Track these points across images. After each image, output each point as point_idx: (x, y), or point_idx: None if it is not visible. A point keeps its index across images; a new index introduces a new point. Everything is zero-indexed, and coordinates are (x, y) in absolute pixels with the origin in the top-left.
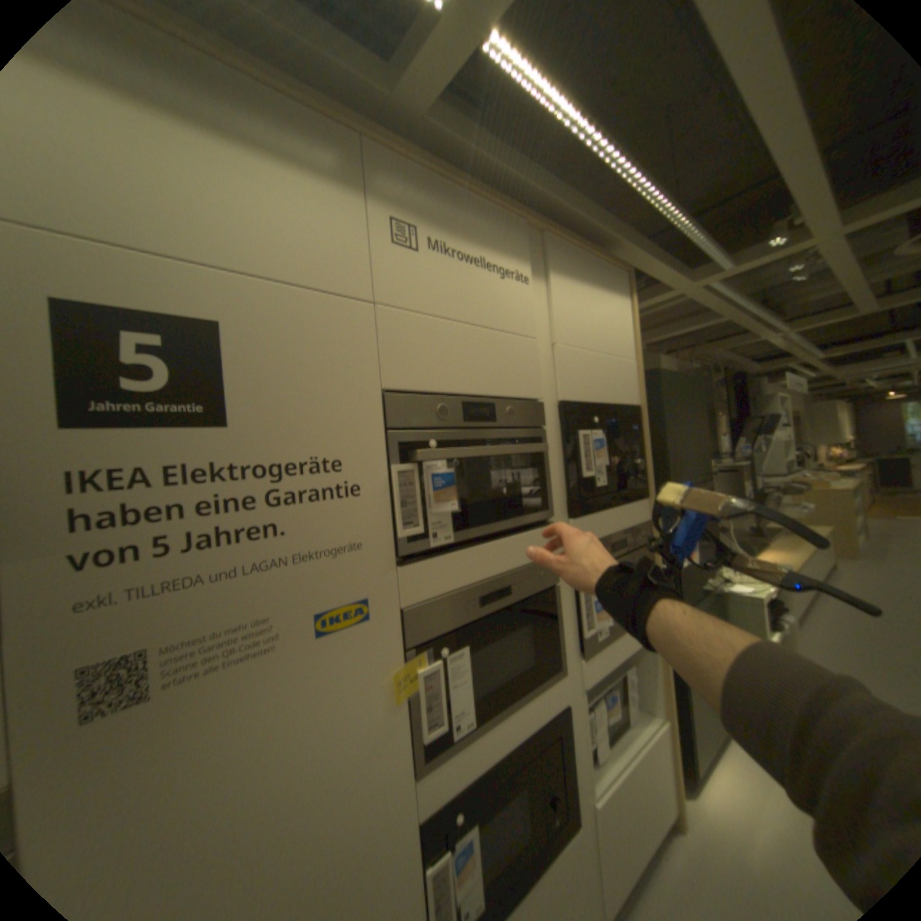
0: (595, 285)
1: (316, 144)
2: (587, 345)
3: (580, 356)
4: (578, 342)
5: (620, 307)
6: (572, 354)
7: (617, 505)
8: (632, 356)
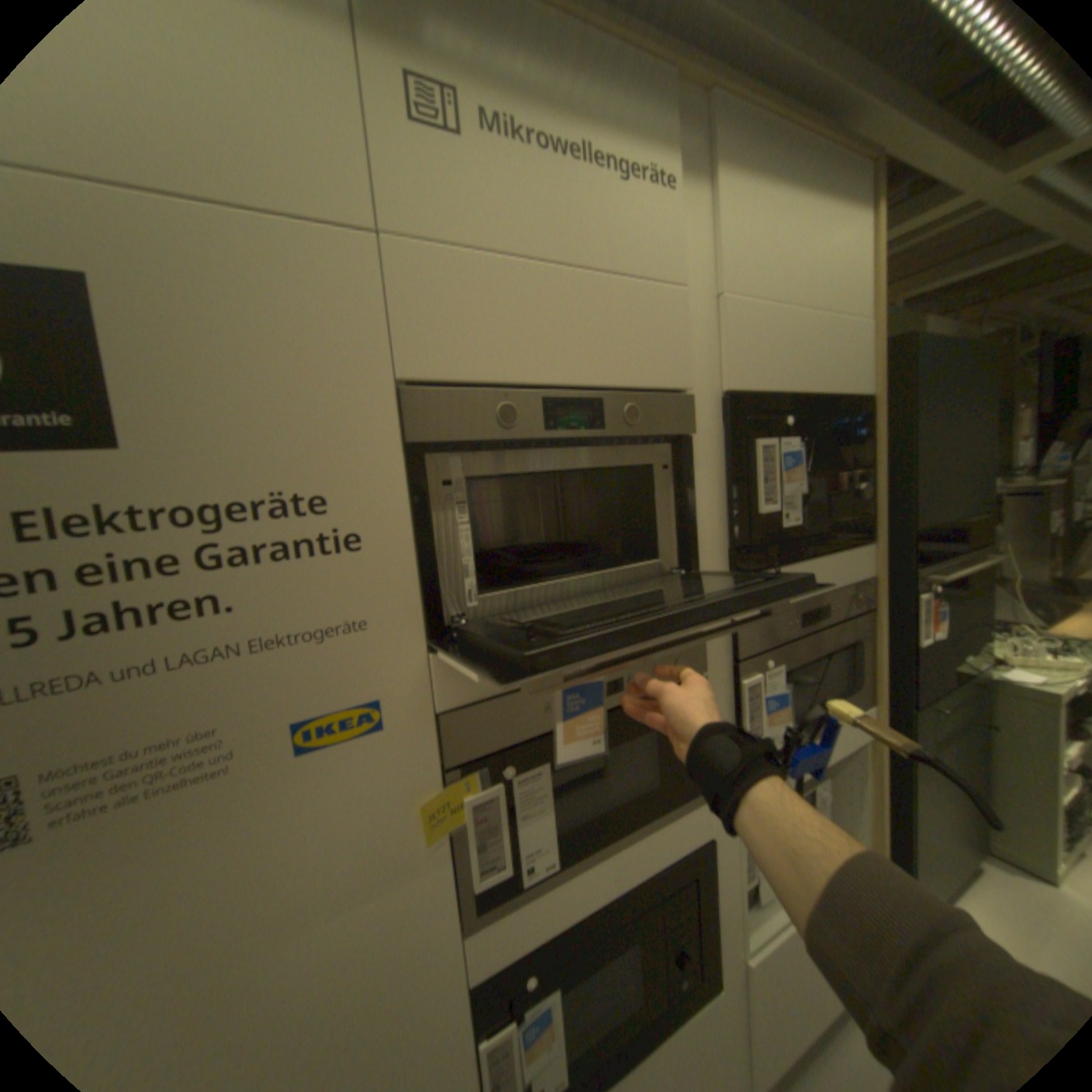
0: (807, 185)
1: None
2: (783, 293)
3: (768, 313)
4: (767, 289)
5: (854, 224)
6: (753, 310)
7: (819, 555)
8: (869, 310)
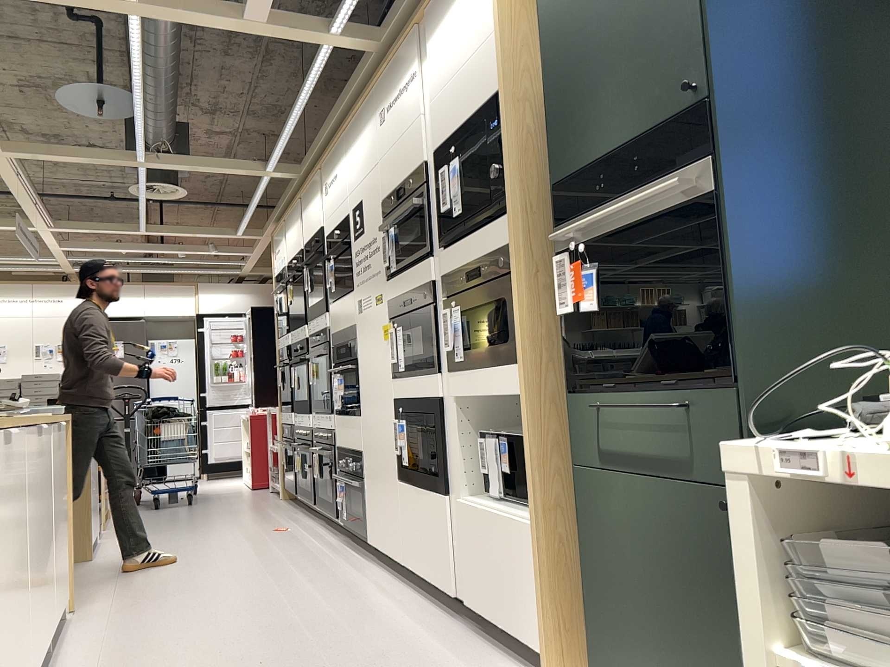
0: (456, 0)
1: (368, 110)
2: (450, 77)
3: (444, 96)
4: (444, 84)
5: None
6: (439, 102)
7: (478, 230)
8: (495, 28)
